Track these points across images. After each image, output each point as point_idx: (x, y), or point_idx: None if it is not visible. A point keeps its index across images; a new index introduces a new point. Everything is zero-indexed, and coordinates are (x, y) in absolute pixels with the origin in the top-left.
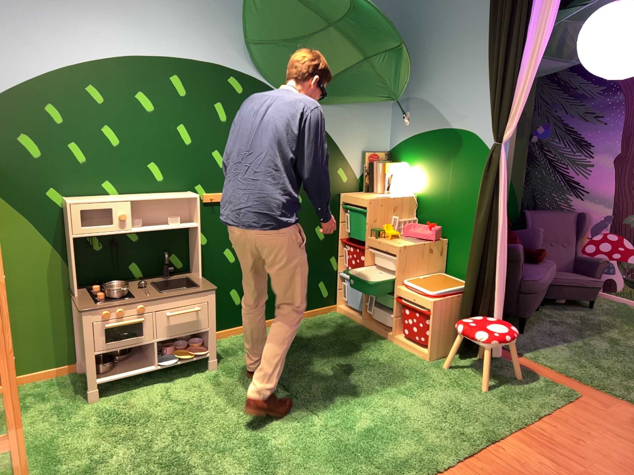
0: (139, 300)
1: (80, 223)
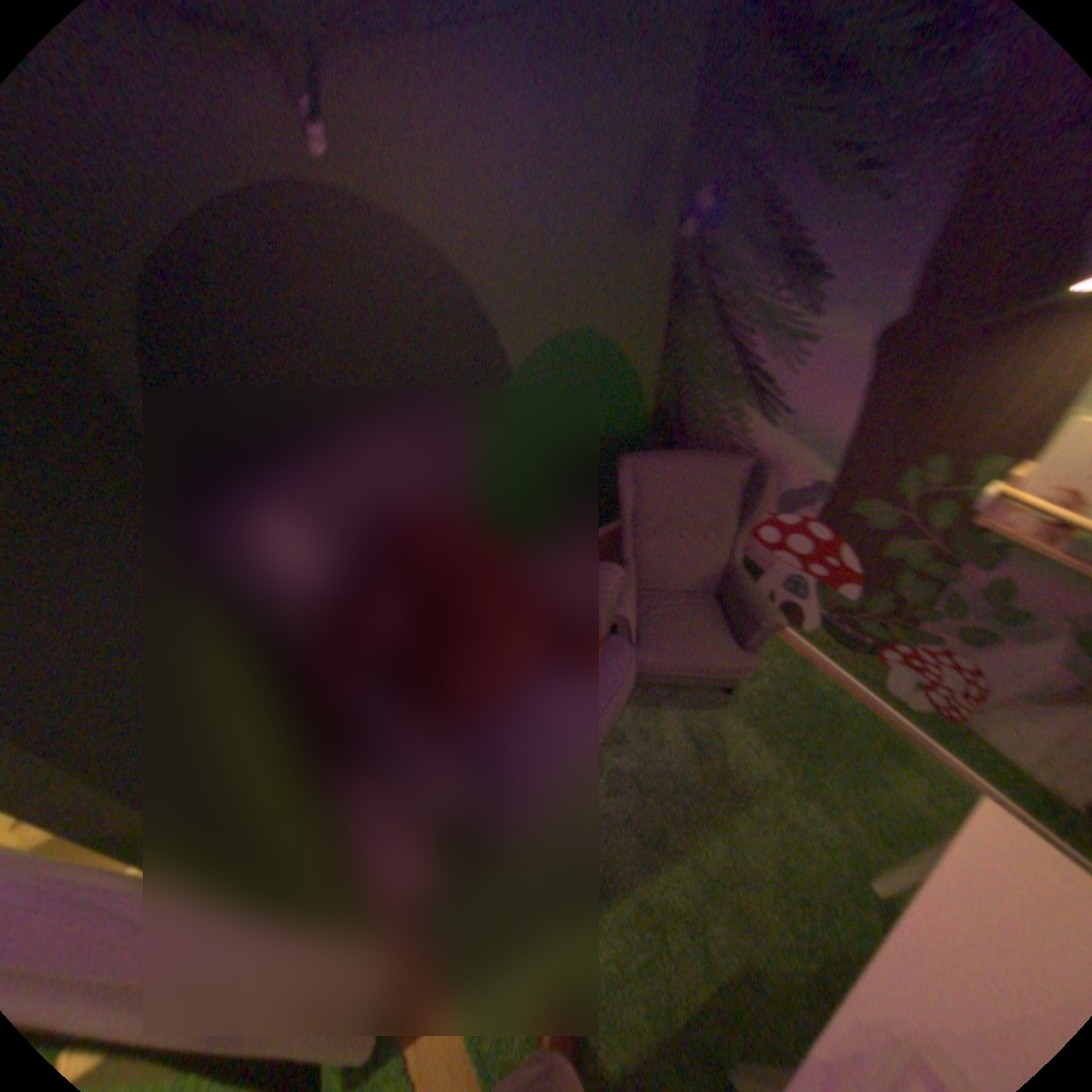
0: None
1: None
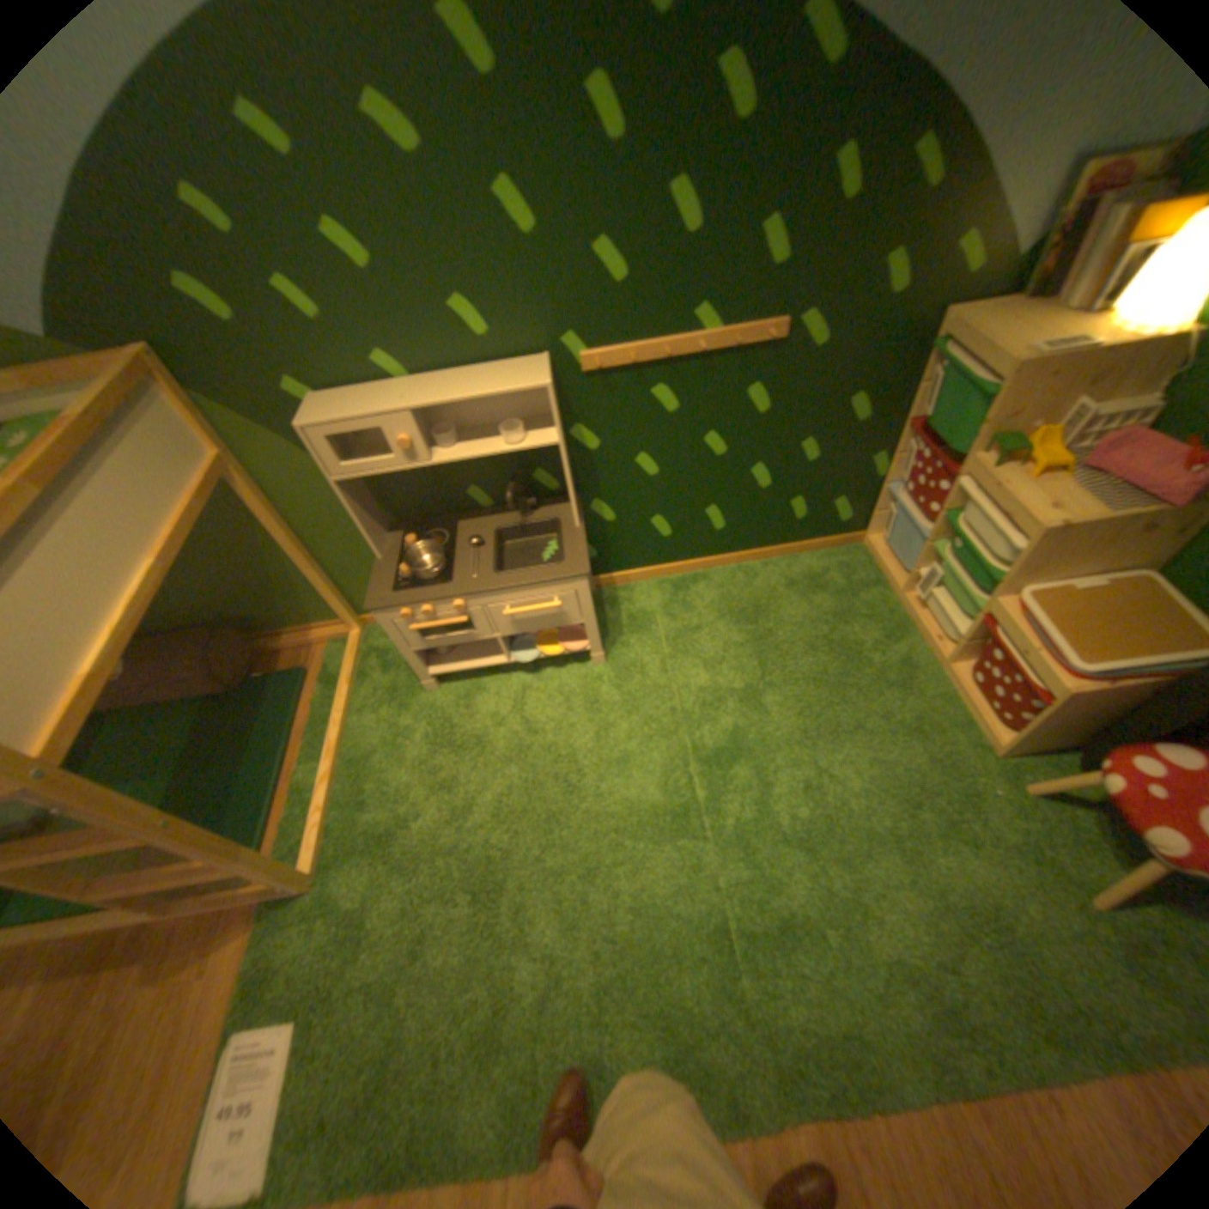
0: (455, 592)
1: (335, 459)
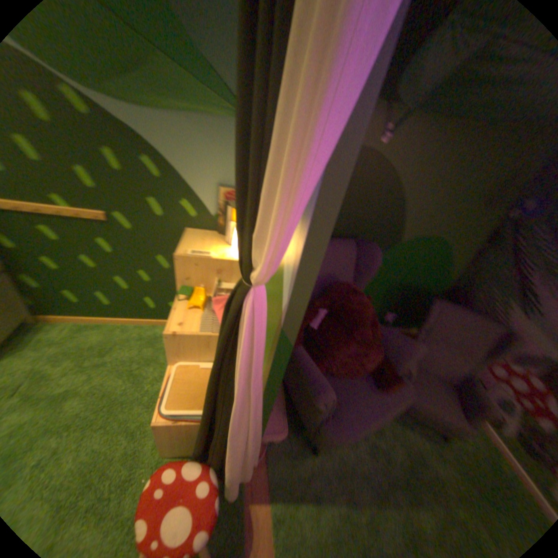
0: None
1: None
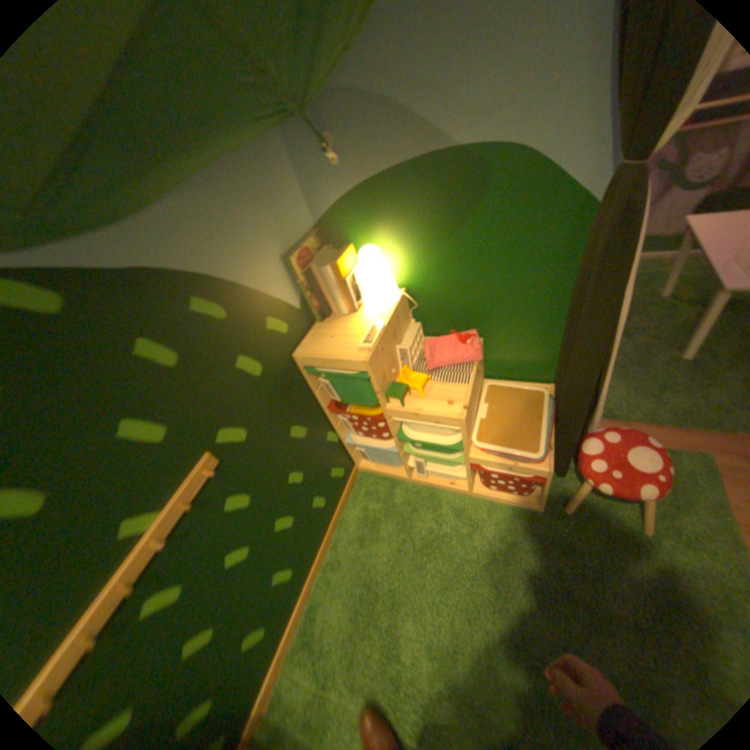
0: None
1: None
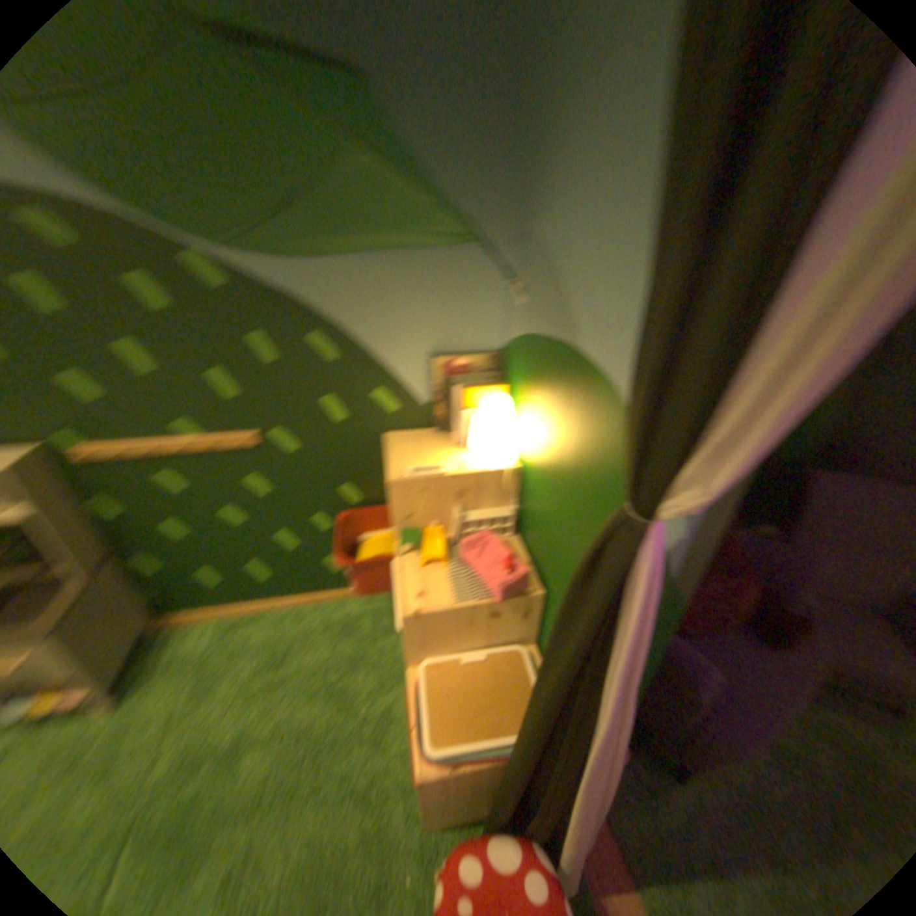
0: None
1: None
